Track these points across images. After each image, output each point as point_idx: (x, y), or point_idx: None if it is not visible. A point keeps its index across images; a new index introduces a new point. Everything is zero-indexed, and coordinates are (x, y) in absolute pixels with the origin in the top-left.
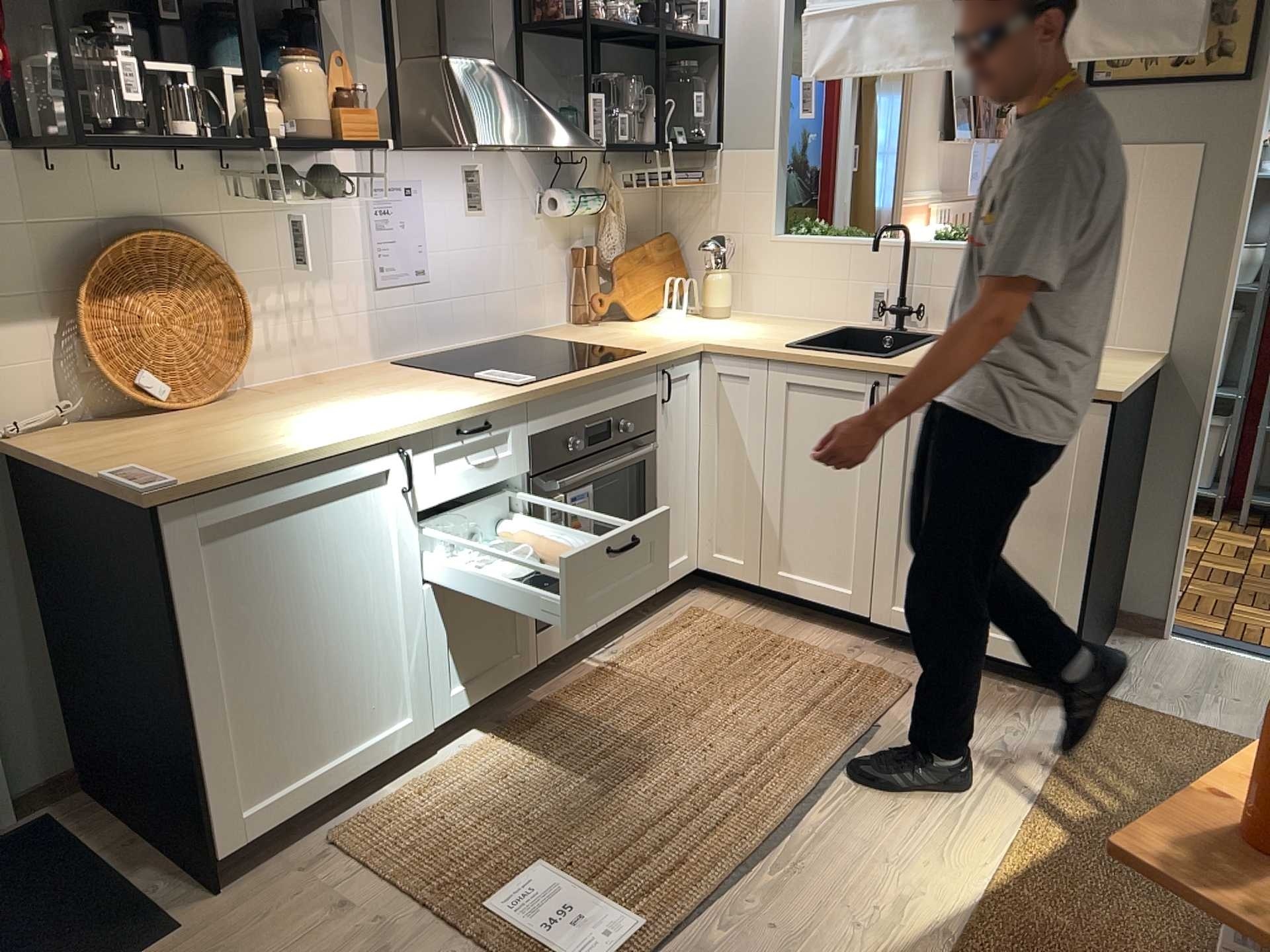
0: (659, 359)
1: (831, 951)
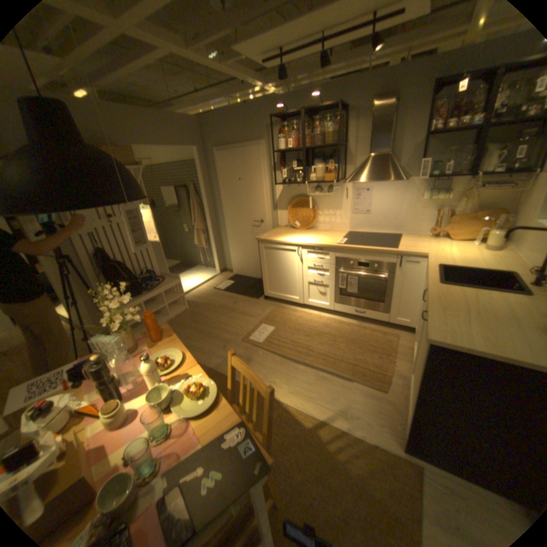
0: (396, 252)
1: (258, 370)
